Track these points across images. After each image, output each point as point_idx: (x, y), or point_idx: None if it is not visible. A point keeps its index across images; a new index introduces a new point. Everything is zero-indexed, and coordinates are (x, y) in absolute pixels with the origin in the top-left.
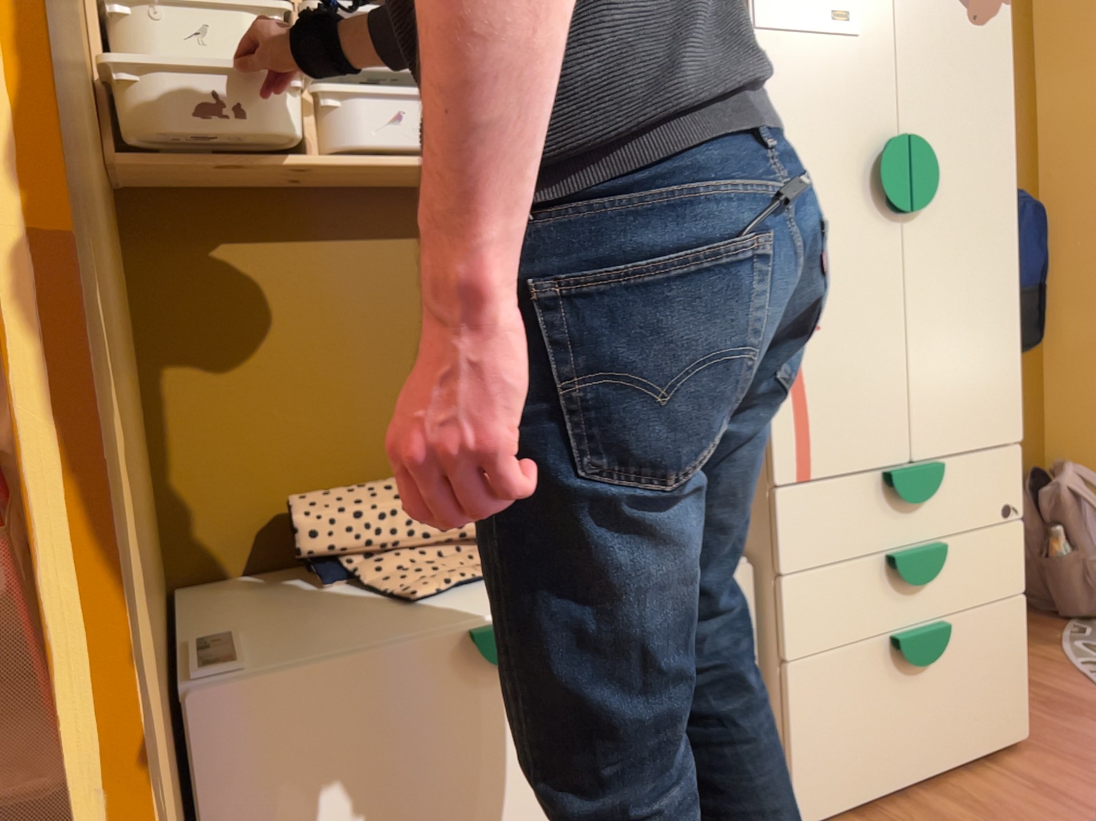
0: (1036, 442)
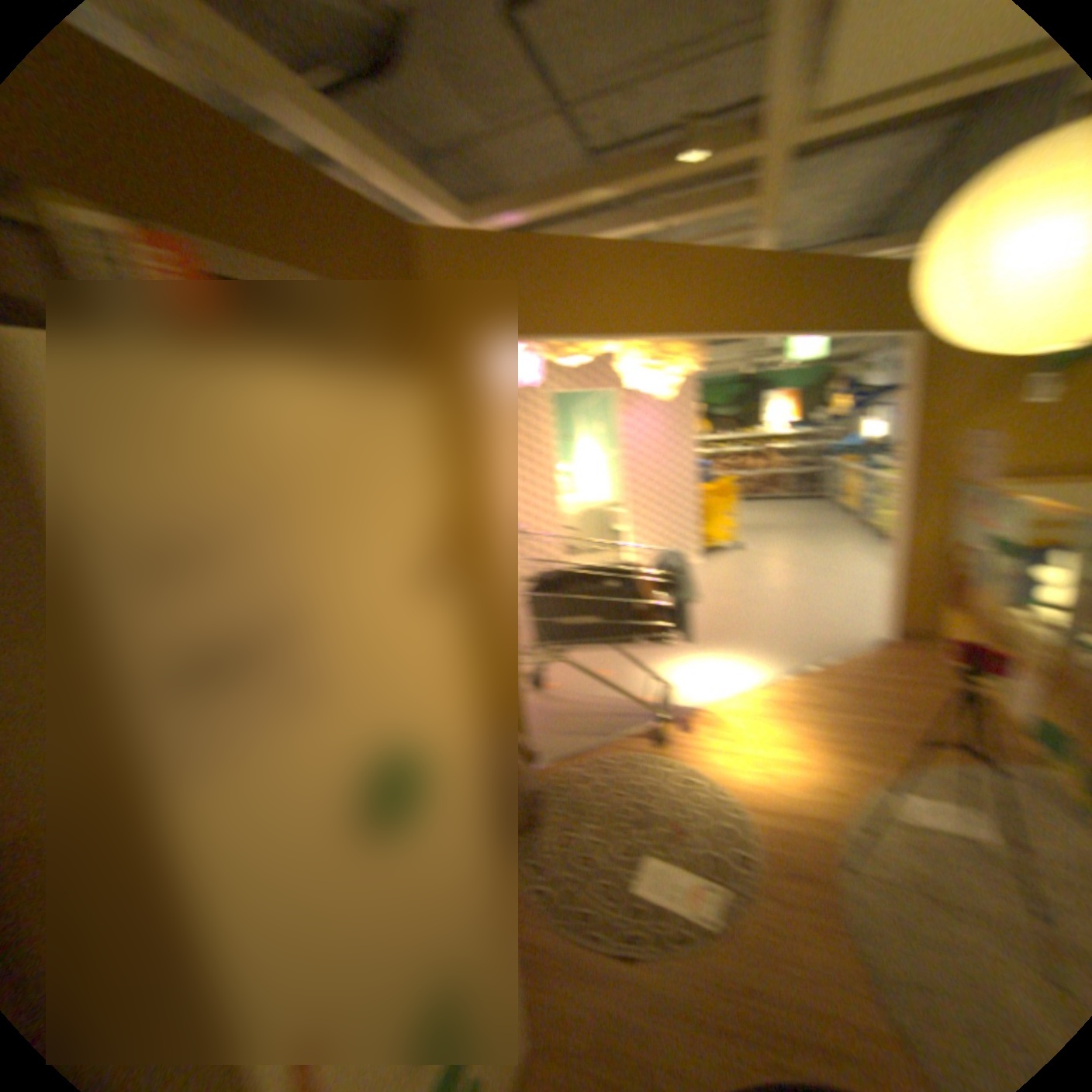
0: None
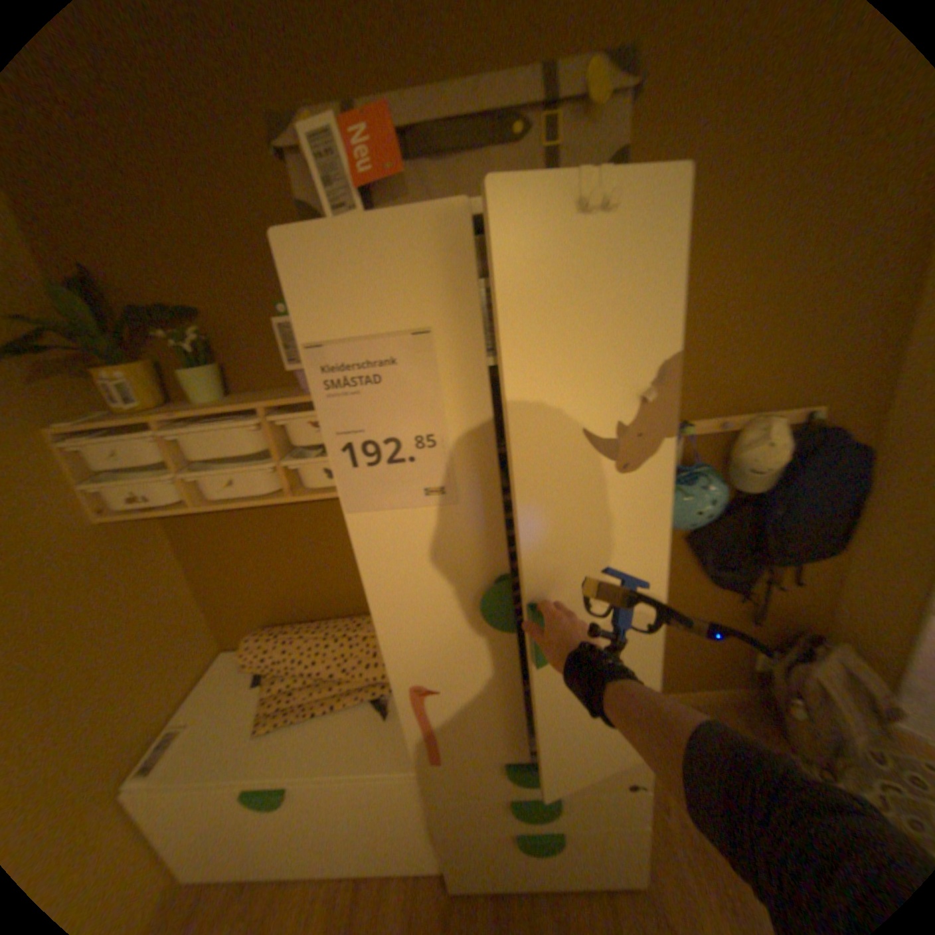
0: (825, 613)
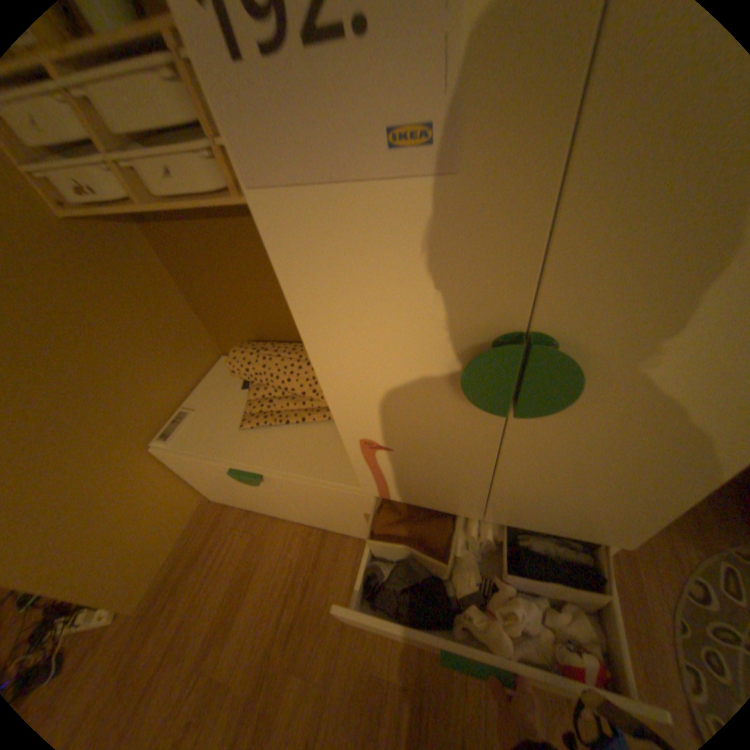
0: None
